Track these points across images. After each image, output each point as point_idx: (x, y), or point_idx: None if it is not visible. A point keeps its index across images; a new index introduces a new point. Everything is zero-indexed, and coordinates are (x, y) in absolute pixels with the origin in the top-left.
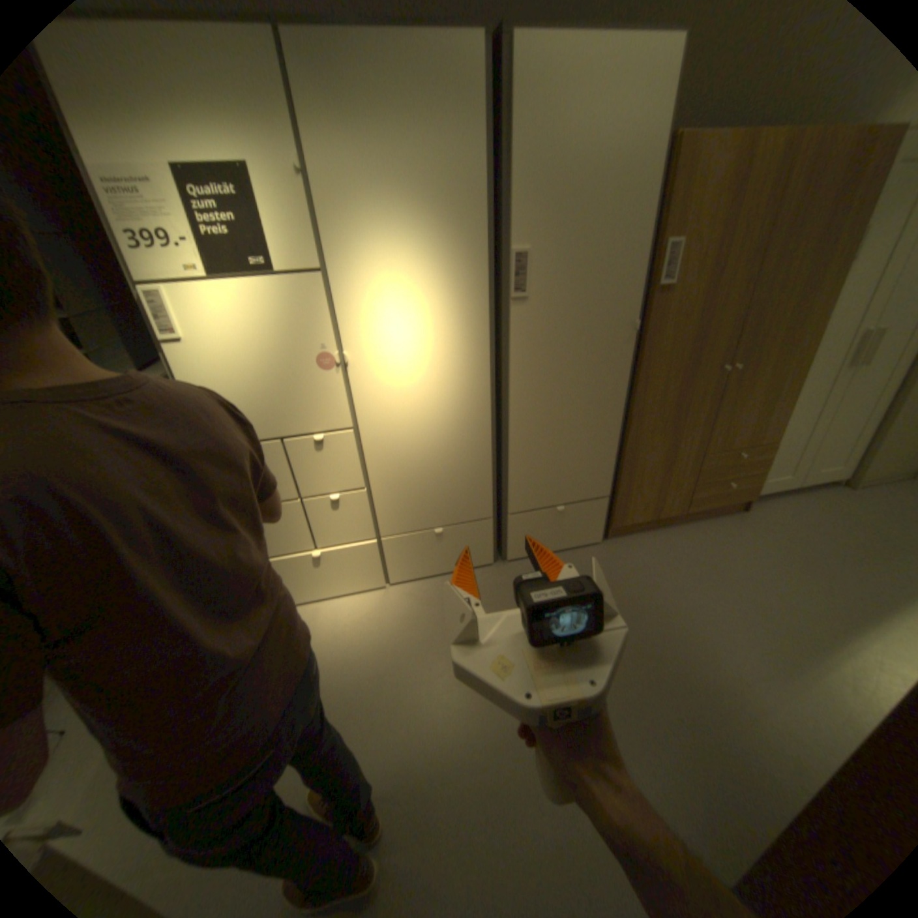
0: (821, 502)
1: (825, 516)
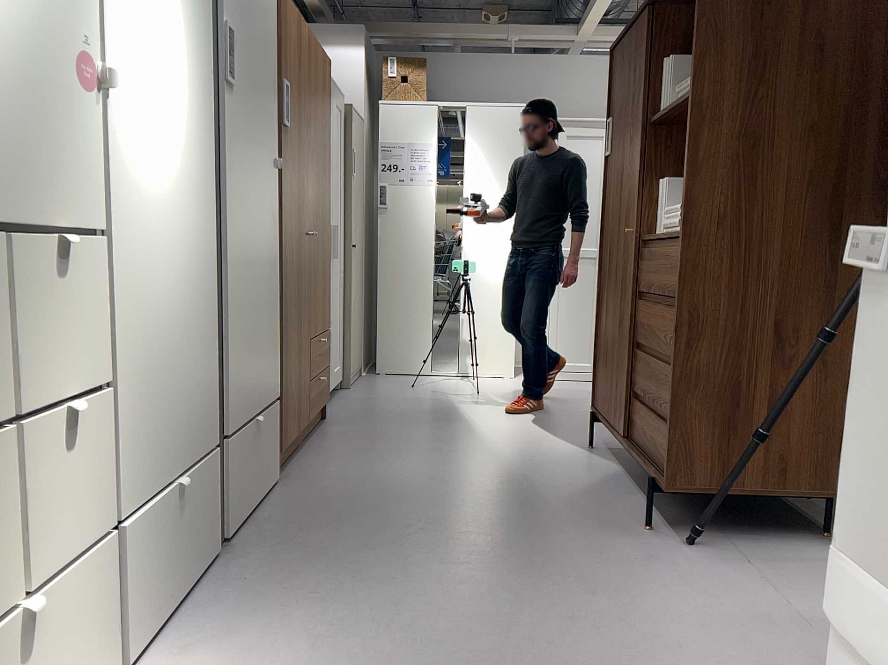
0: (347, 400)
1: (363, 404)
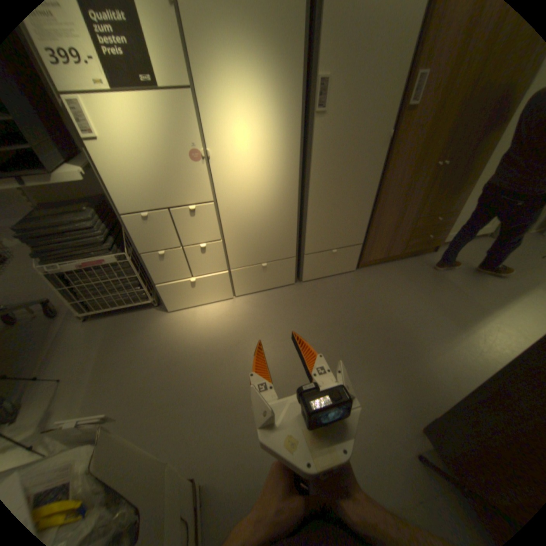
0: (476, 246)
1: (478, 253)
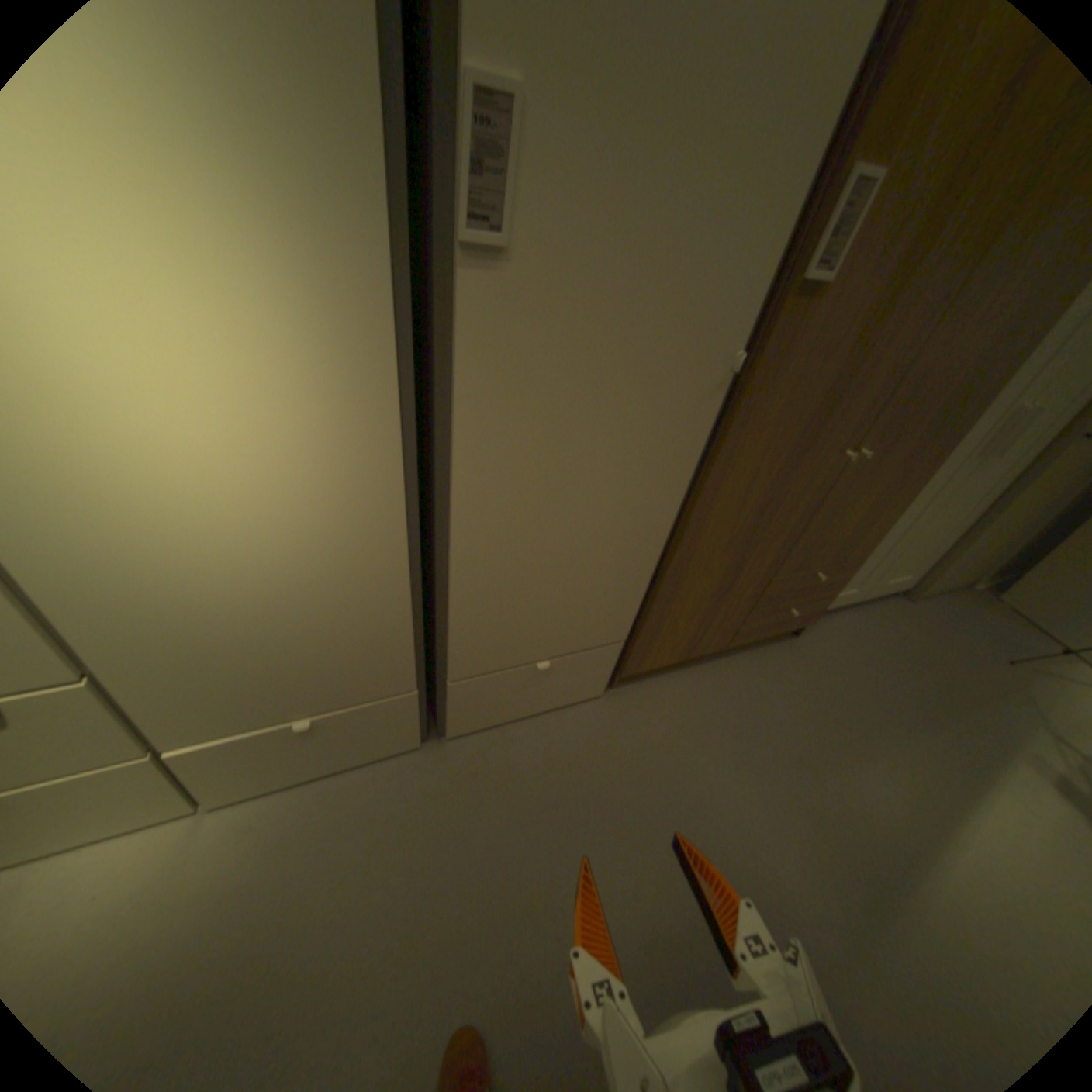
0: (879, 621)
1: (885, 645)
